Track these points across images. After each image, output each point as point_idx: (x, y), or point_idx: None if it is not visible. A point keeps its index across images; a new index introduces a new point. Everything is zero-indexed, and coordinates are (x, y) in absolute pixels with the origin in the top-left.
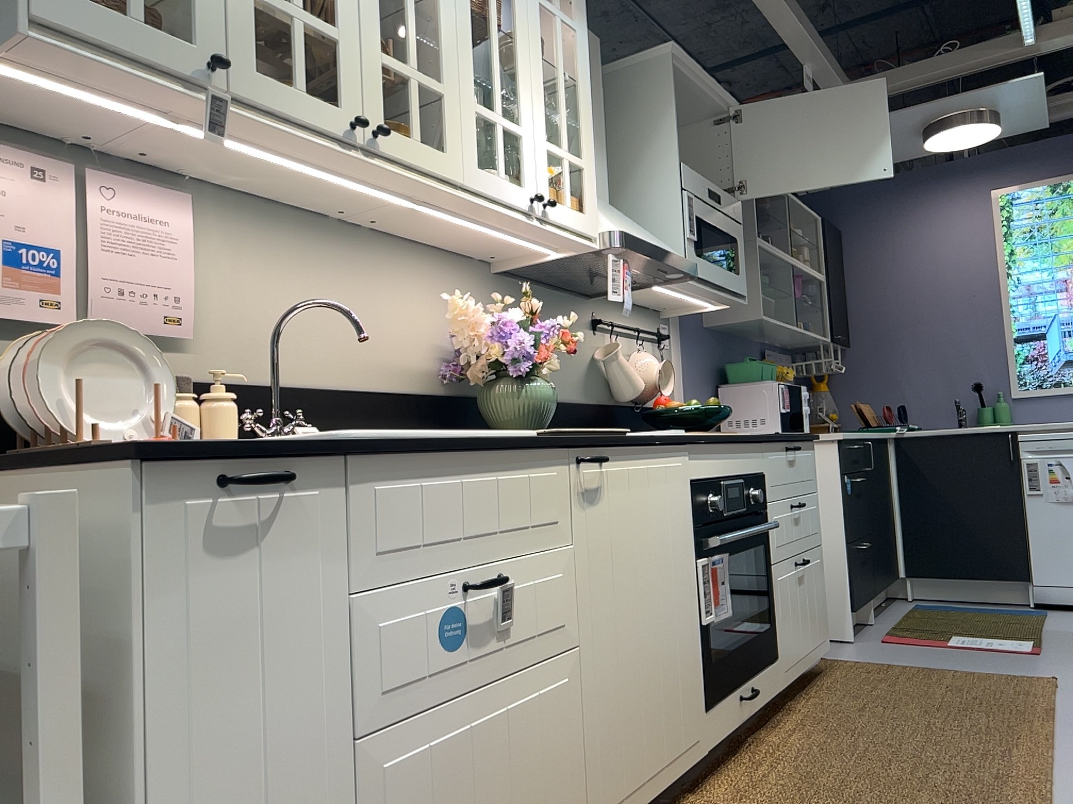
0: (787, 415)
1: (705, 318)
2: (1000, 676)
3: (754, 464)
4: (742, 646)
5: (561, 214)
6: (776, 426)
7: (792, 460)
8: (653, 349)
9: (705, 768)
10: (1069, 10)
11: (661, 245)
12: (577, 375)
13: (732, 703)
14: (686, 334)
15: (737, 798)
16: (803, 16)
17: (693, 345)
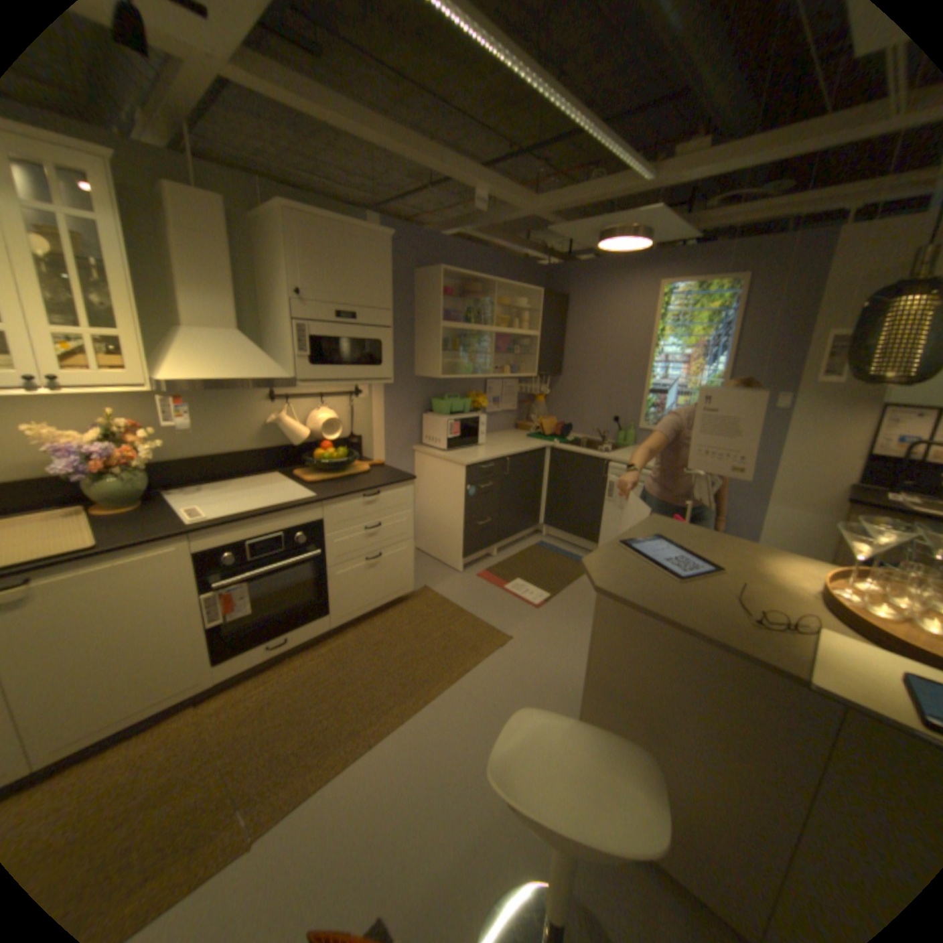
0: (453, 439)
1: (416, 370)
2: (486, 630)
3: (304, 518)
4: (272, 622)
5: (83, 379)
6: (446, 445)
7: (370, 501)
8: (345, 401)
9: (237, 681)
10: (690, 146)
11: (244, 372)
12: (247, 433)
13: (252, 653)
14: (388, 384)
15: (214, 714)
16: (449, 152)
17: (396, 391)
